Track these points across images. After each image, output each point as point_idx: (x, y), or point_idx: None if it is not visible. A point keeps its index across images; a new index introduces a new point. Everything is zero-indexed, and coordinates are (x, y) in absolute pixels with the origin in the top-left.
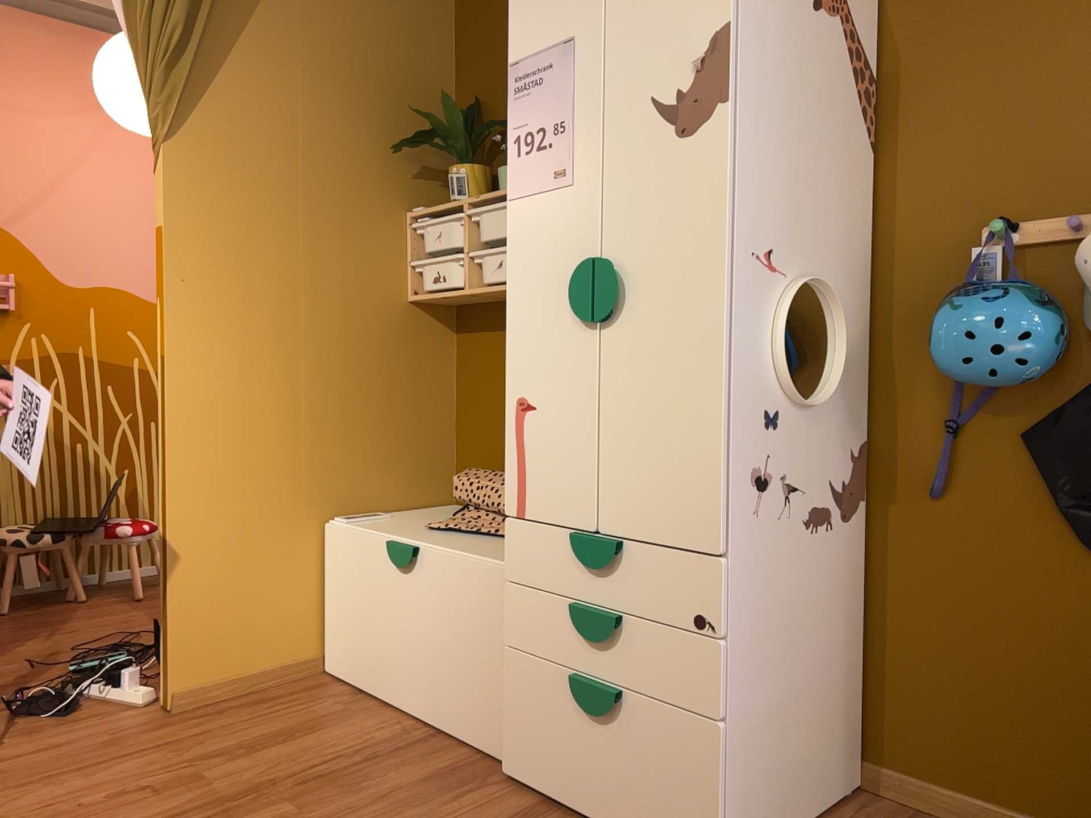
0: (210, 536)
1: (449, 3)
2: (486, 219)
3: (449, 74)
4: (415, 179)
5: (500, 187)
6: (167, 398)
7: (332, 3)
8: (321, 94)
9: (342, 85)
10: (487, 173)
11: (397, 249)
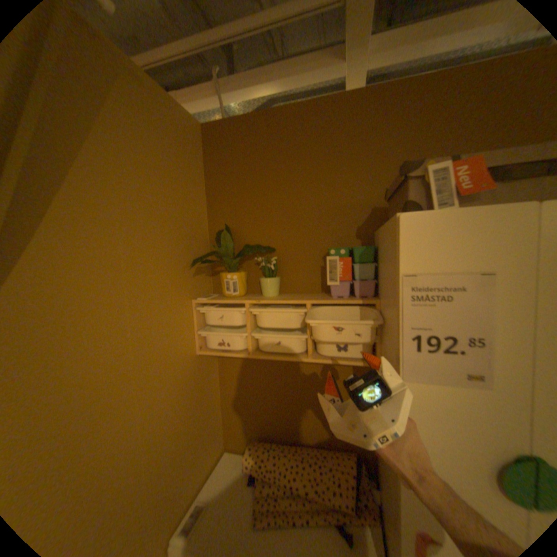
0: None
1: (201, 162)
2: (267, 315)
3: (204, 206)
4: (194, 276)
5: (261, 286)
6: None
7: (136, 157)
8: (135, 233)
9: (148, 222)
10: (247, 274)
11: (189, 325)
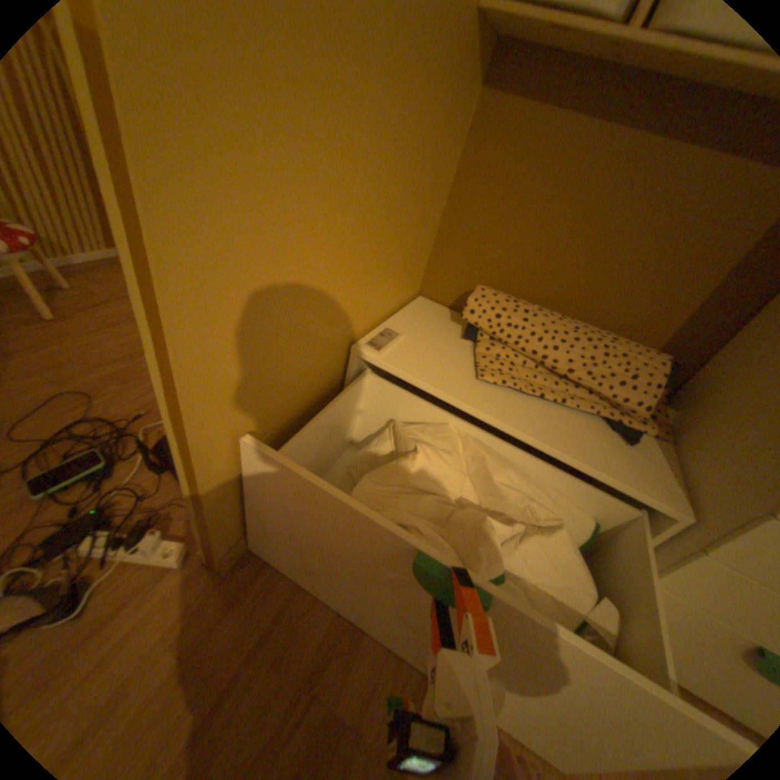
0: (248, 418)
1: None
2: None
3: None
4: None
5: None
6: (142, 198)
7: None
8: None
9: None
10: None
11: None
